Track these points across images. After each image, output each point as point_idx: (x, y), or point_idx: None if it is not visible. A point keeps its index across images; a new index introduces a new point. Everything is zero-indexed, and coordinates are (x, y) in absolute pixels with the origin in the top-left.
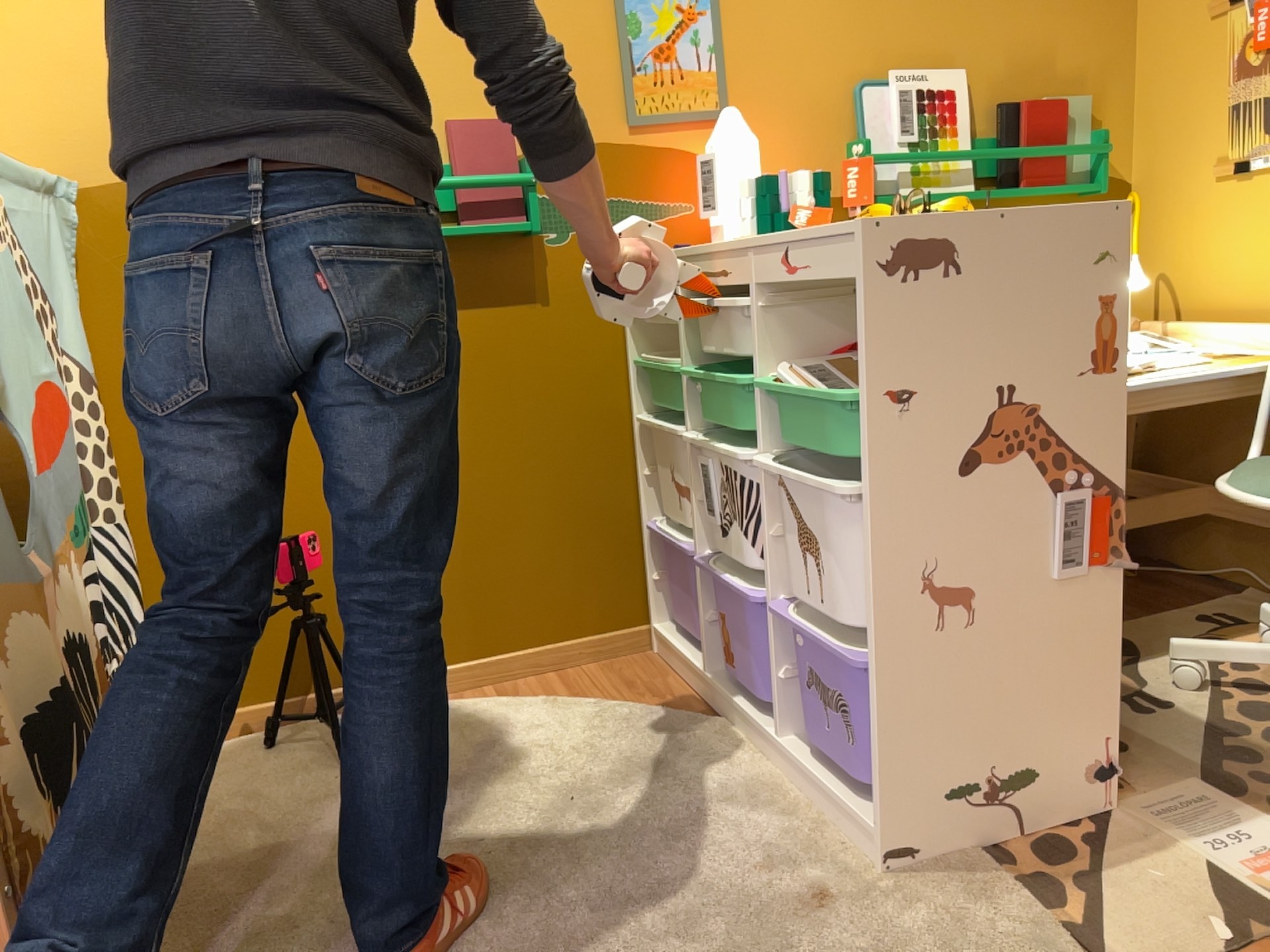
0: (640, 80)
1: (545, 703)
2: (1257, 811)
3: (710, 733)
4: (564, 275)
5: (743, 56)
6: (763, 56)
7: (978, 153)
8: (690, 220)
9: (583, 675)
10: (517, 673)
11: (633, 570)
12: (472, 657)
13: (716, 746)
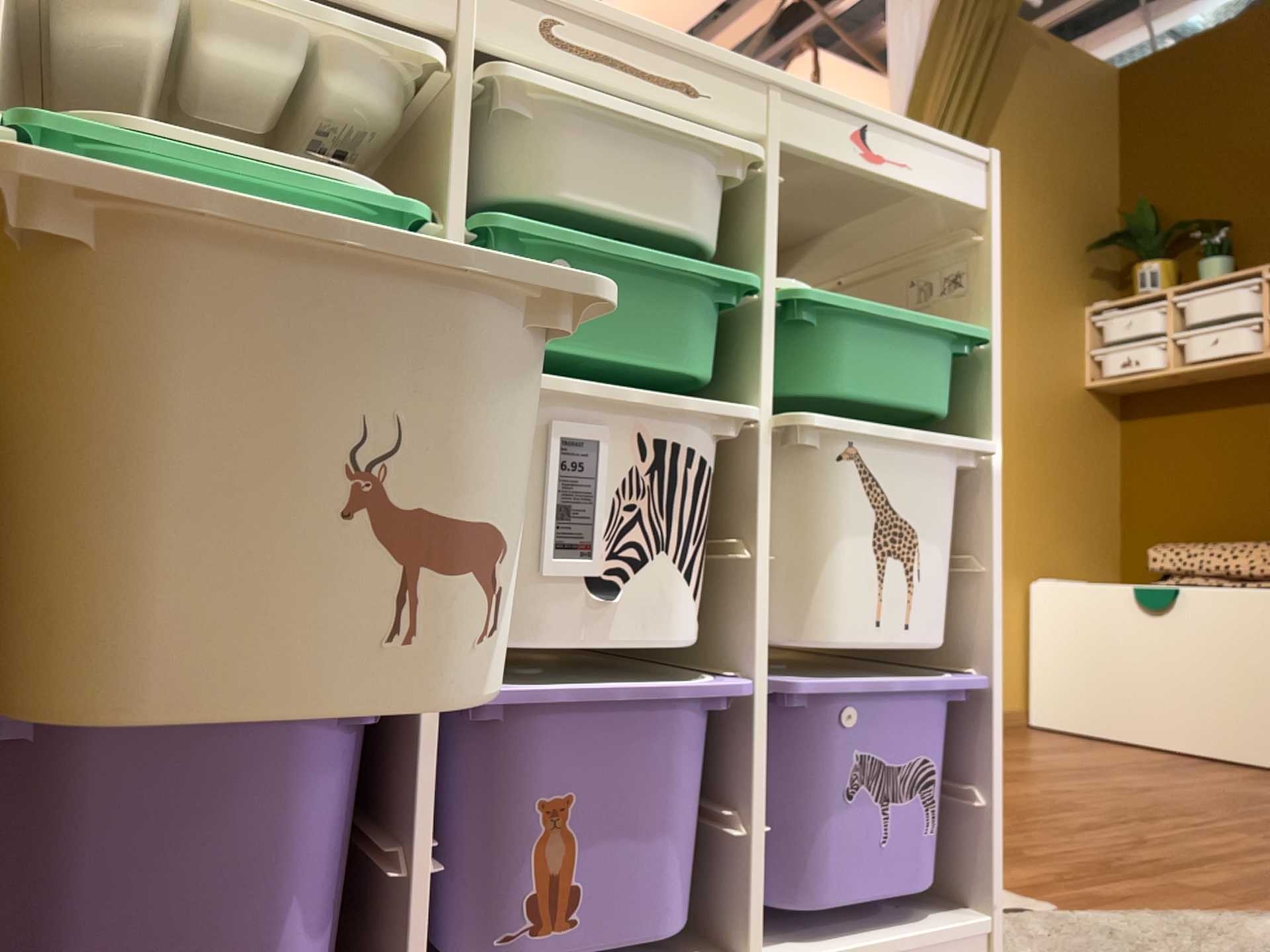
0: None
1: None
2: None
3: None
4: None
5: None
6: None
7: None
8: None
9: None
10: None
11: None
12: None
13: None
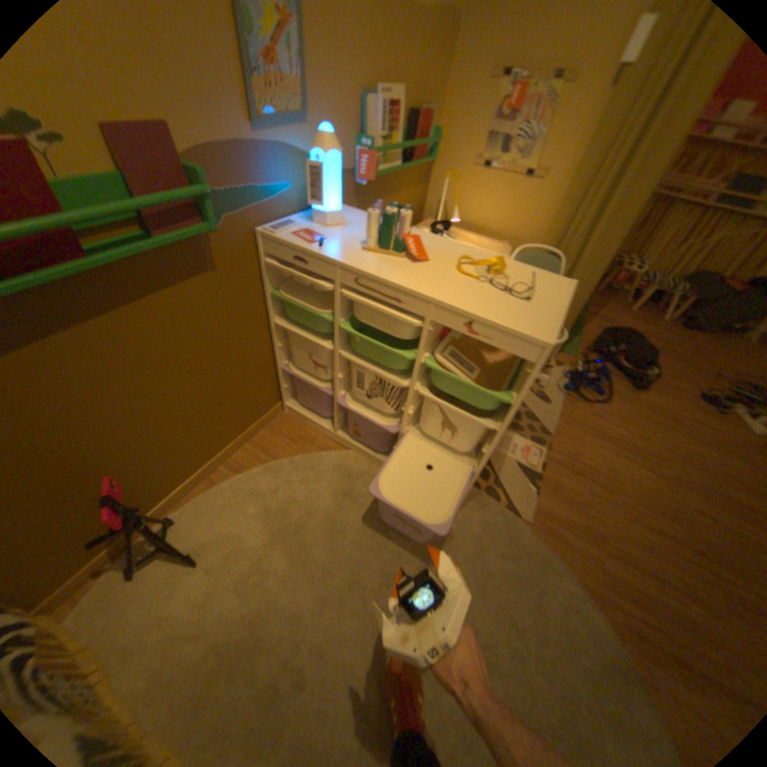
0: (257, 80)
1: (266, 470)
2: (510, 430)
3: (352, 461)
4: (224, 248)
5: (315, 61)
6: (325, 62)
7: (402, 139)
8: (289, 195)
9: (264, 439)
10: (232, 453)
11: (273, 385)
12: (209, 460)
13: (360, 467)
